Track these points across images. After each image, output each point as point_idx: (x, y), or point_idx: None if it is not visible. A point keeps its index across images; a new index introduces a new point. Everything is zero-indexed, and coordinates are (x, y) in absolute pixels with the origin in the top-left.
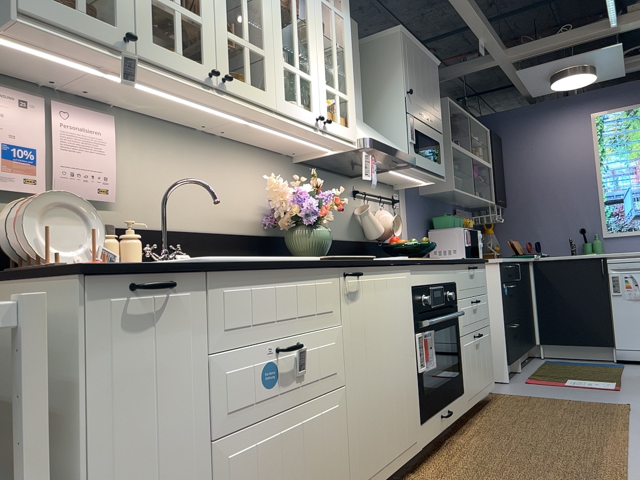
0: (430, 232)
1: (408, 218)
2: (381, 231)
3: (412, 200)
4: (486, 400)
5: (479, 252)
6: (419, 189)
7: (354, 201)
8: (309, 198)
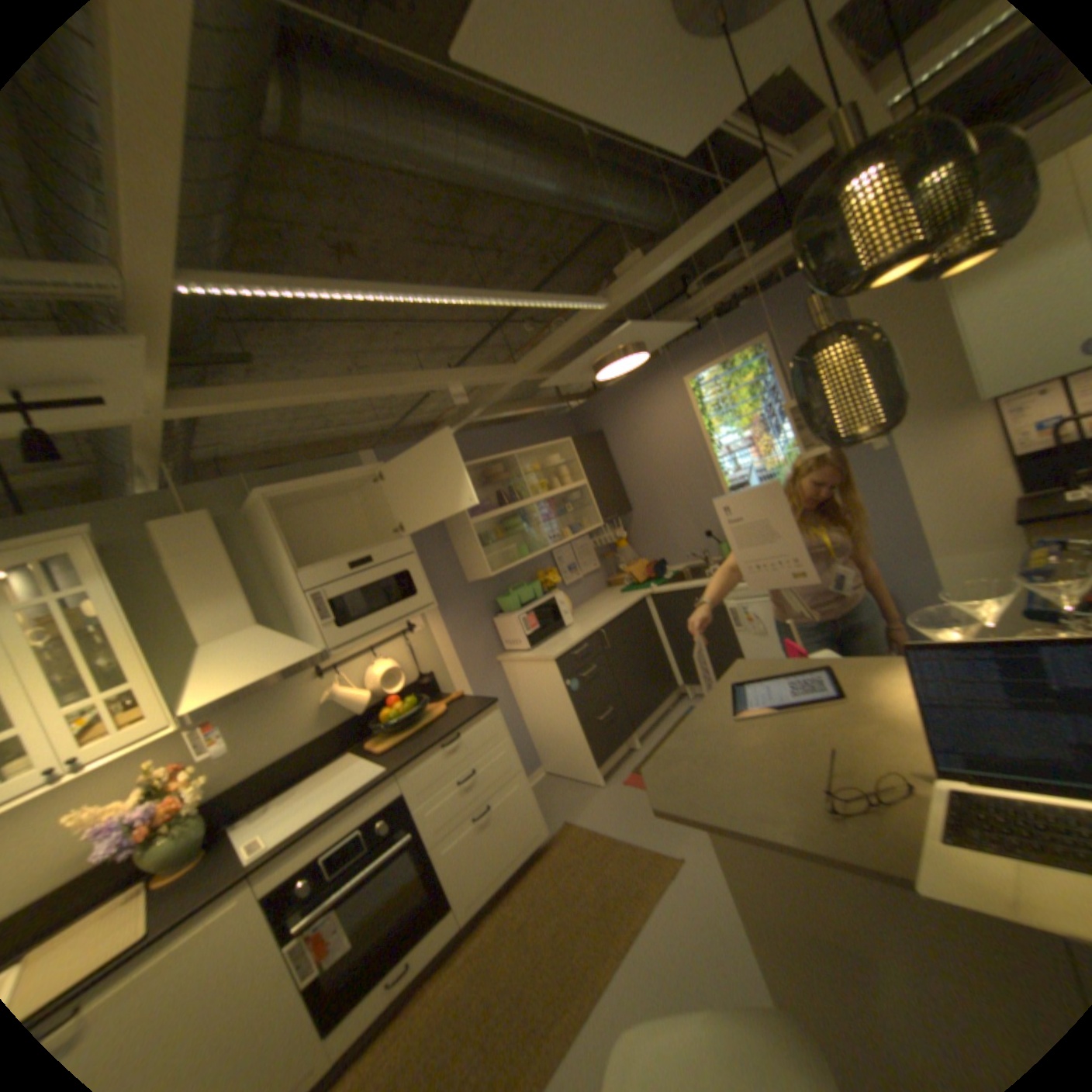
0: (500, 616)
1: (446, 630)
2: (376, 695)
3: (451, 603)
4: (543, 854)
5: (562, 624)
6: (462, 581)
7: (319, 685)
8: (151, 802)
